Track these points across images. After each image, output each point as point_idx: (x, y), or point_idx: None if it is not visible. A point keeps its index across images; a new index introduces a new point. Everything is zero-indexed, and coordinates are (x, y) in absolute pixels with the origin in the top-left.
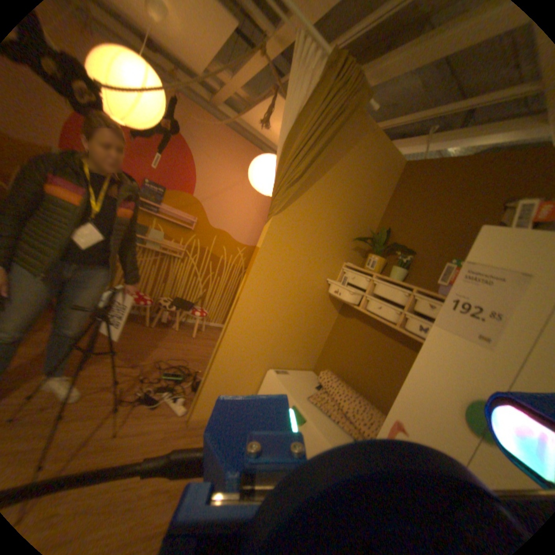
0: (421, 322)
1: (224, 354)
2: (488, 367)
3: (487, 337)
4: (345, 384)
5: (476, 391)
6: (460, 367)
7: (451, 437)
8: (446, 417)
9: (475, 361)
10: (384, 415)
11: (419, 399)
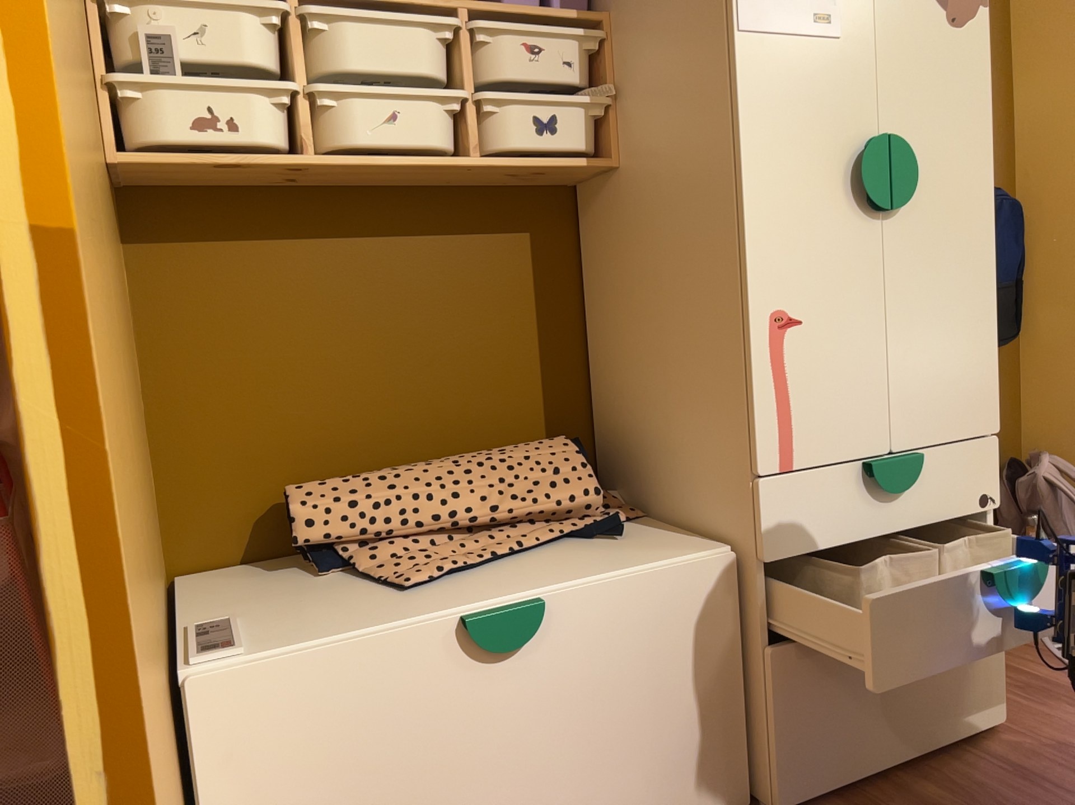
0: (527, 107)
1: (148, 775)
2: (846, 77)
3: (826, 14)
4: (383, 471)
5: (850, 137)
6: (815, 106)
7: (854, 253)
8: (835, 225)
9: (828, 76)
10: (522, 443)
11: (787, 229)
